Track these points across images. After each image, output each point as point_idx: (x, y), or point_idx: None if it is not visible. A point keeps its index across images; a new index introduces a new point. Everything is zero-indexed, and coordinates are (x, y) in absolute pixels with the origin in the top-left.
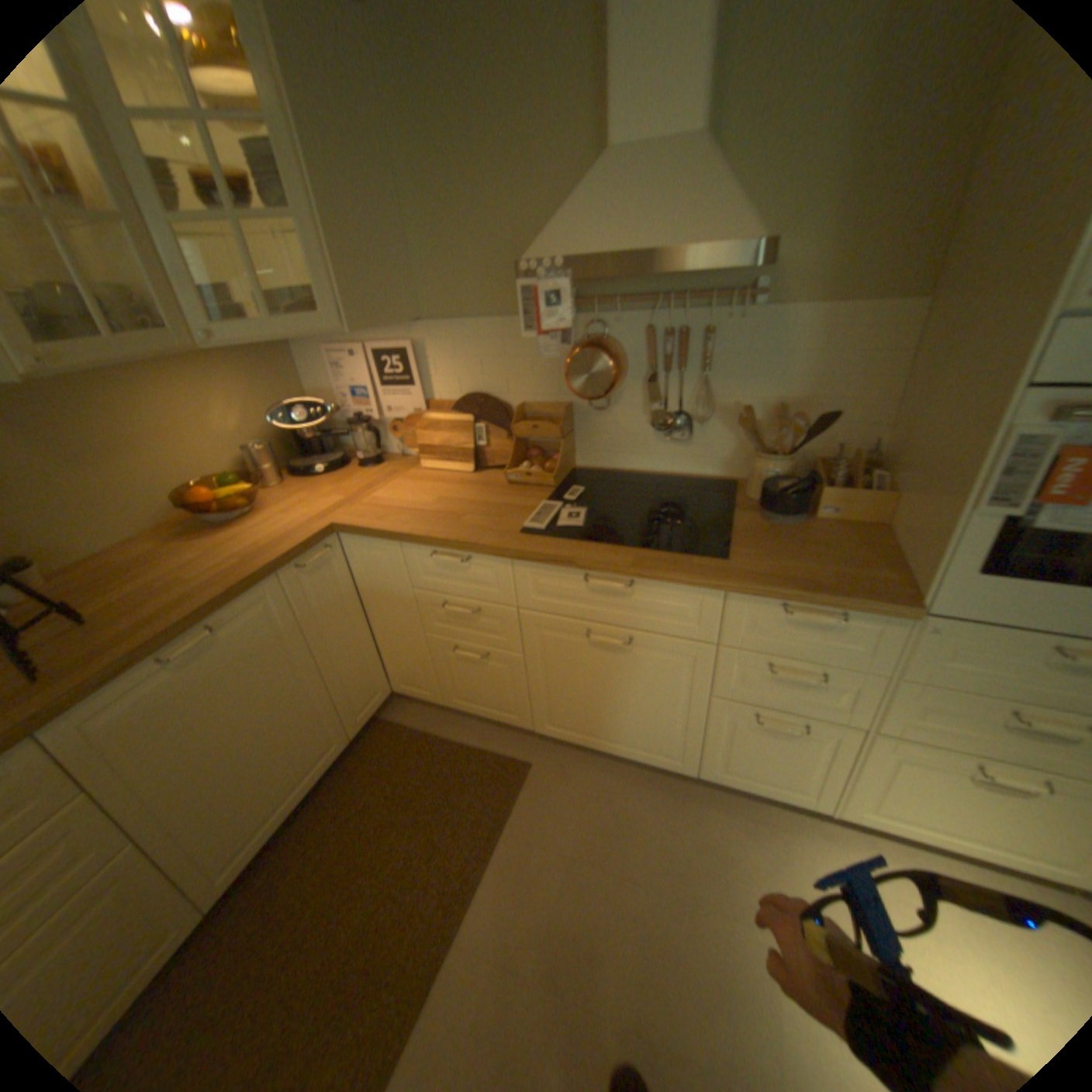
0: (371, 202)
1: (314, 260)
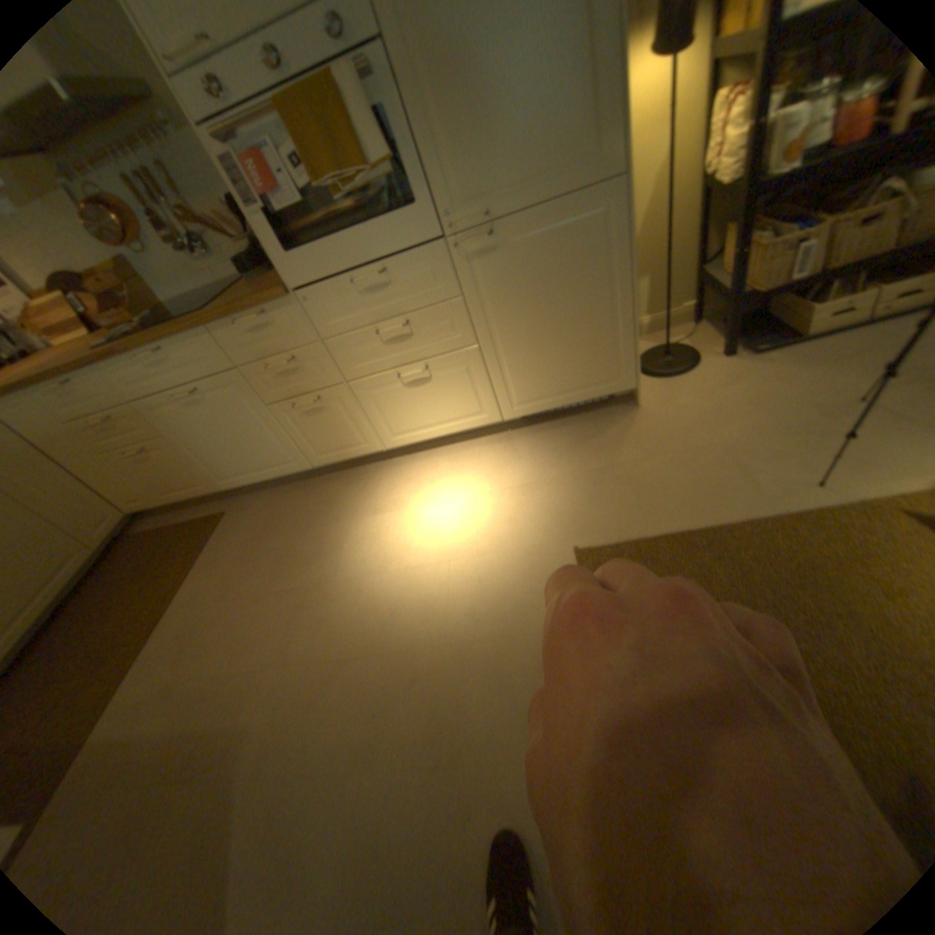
0: None
1: None
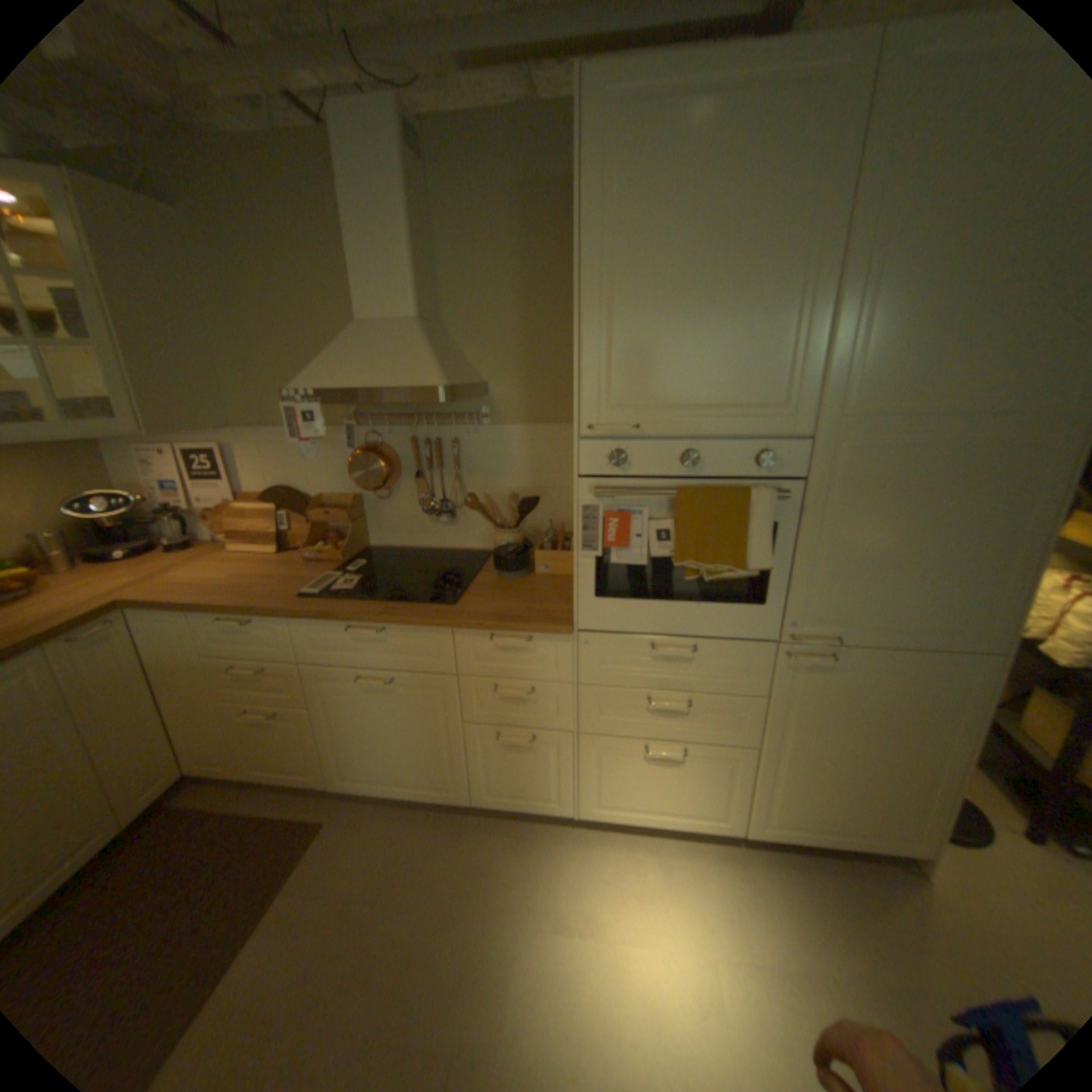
0: (179, 339)
1: (115, 381)
